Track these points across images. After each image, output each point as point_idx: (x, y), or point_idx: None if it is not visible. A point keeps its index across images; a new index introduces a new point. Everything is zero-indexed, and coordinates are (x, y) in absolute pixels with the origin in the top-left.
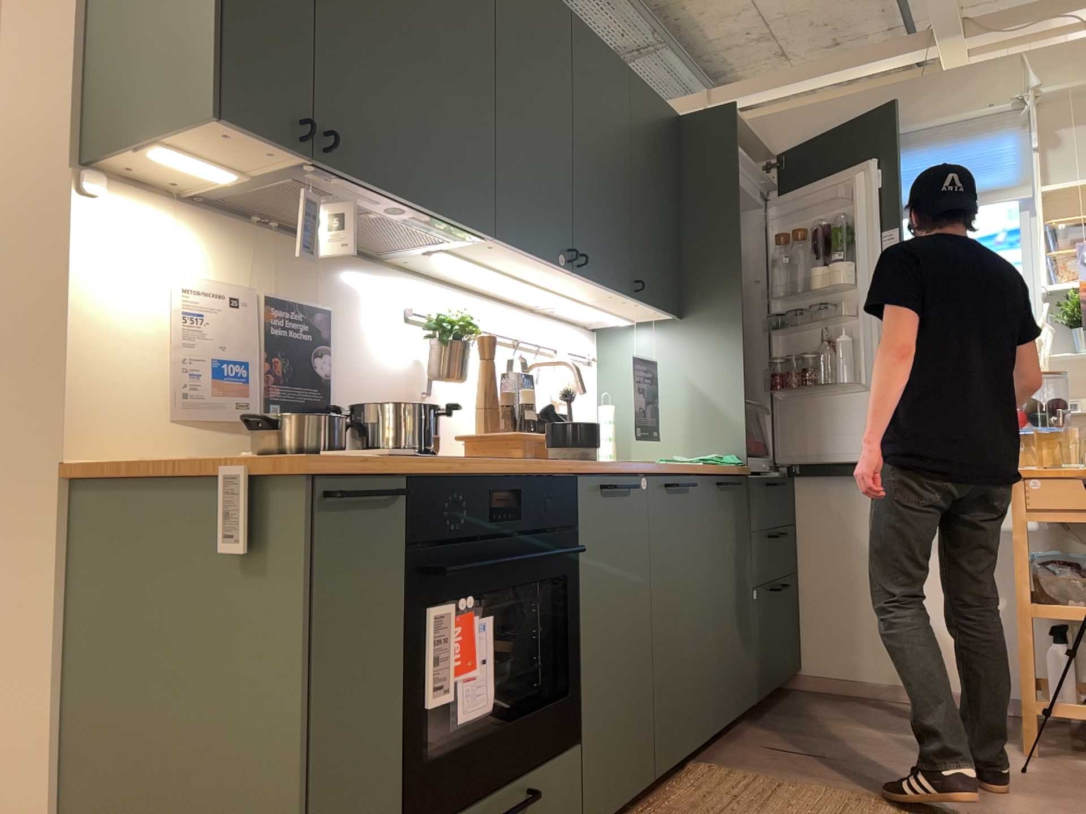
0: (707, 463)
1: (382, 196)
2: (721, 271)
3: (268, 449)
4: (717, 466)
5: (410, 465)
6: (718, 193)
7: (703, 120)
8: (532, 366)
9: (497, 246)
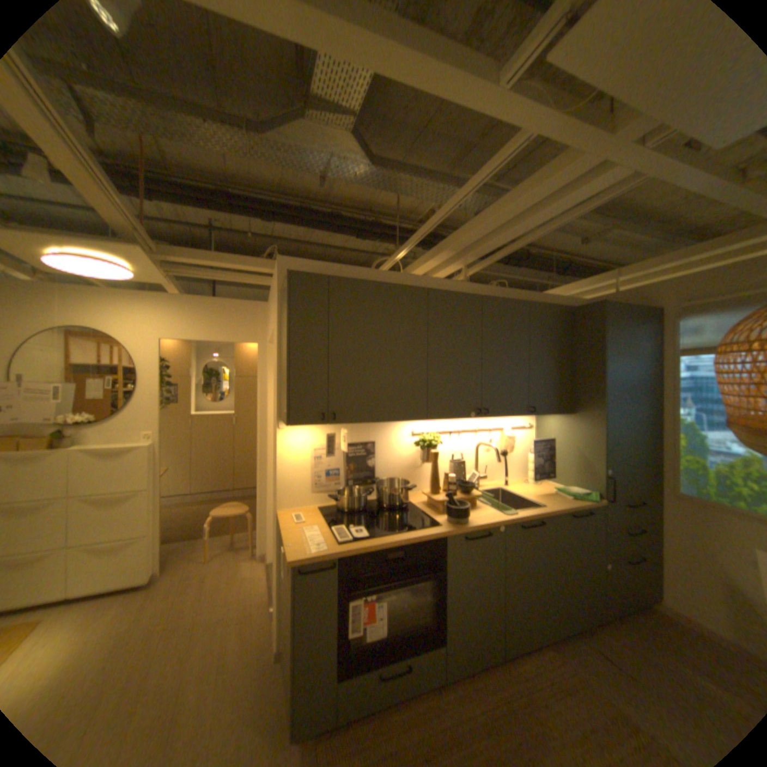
0: (574, 498)
1: (365, 423)
2: (594, 393)
3: (338, 505)
4: (581, 501)
5: (338, 555)
6: (594, 350)
7: (587, 309)
8: (480, 444)
9: (433, 419)
